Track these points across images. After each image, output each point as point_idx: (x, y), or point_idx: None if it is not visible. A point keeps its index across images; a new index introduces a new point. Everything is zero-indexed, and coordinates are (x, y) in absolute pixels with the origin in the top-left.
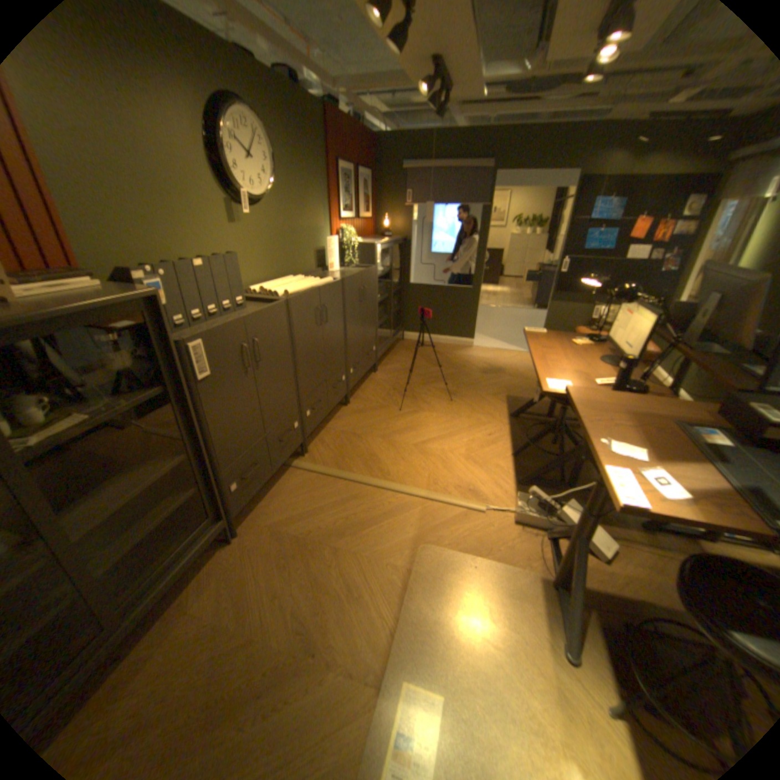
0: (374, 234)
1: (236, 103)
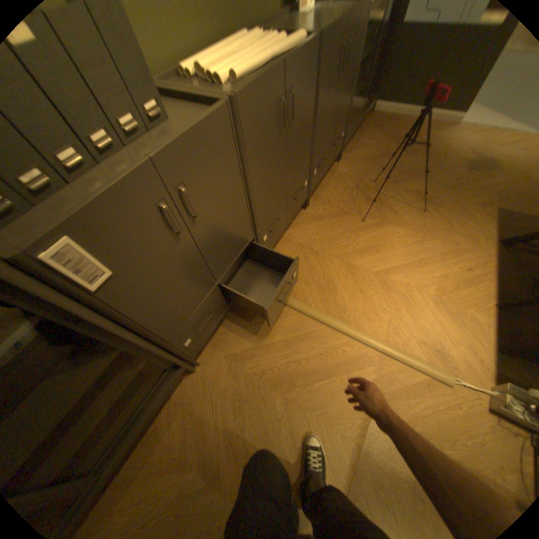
0: None
1: None
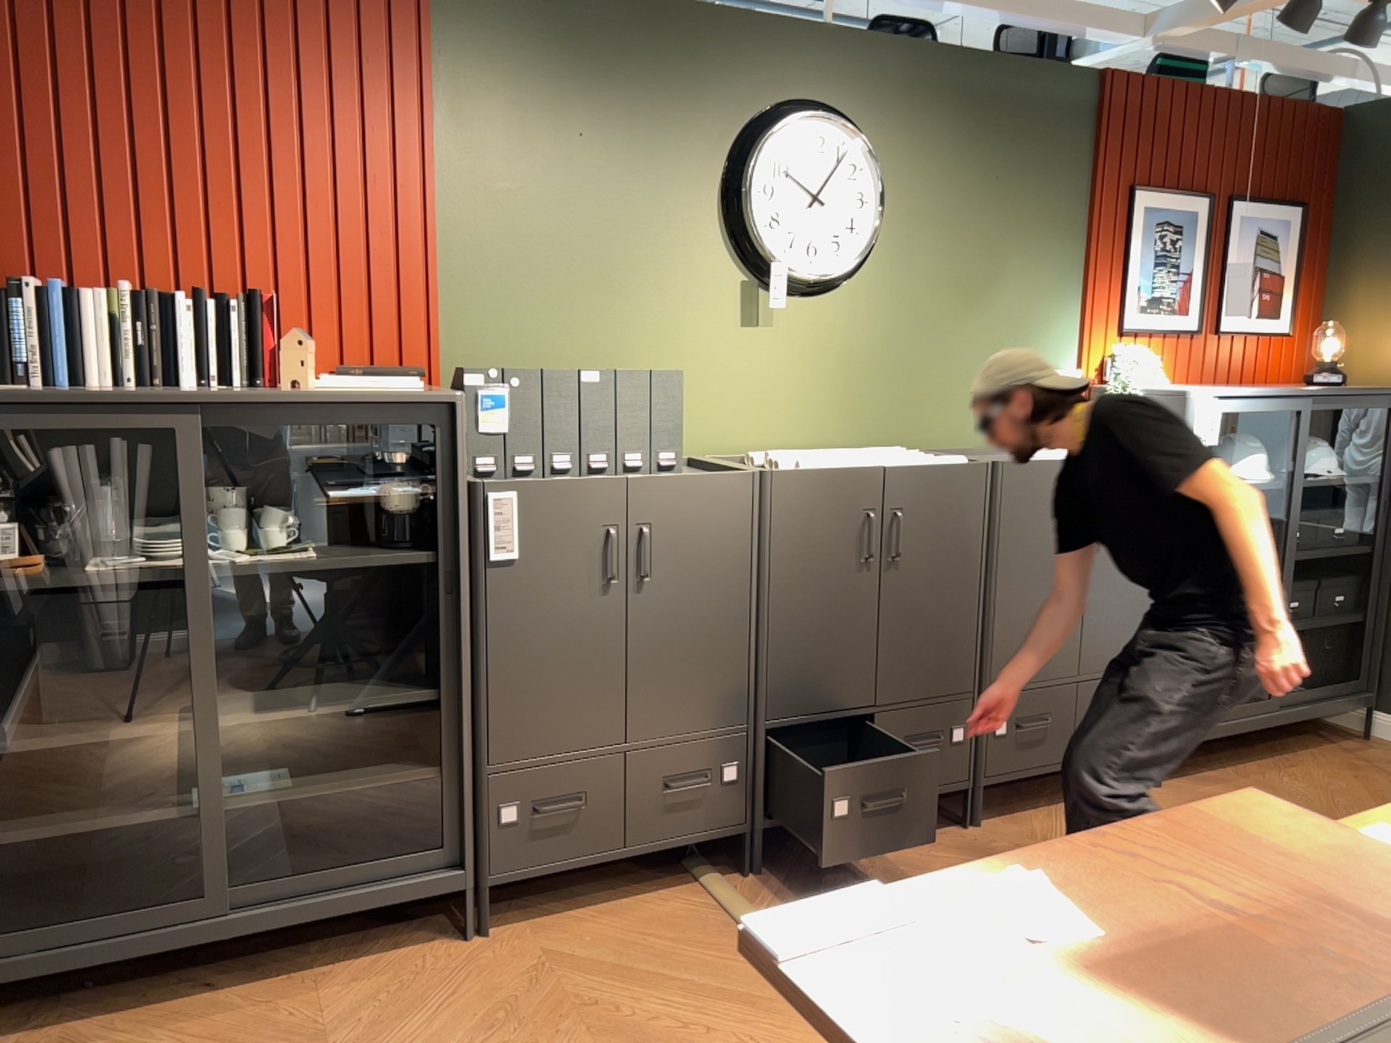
0: (1298, 380)
1: (799, 118)
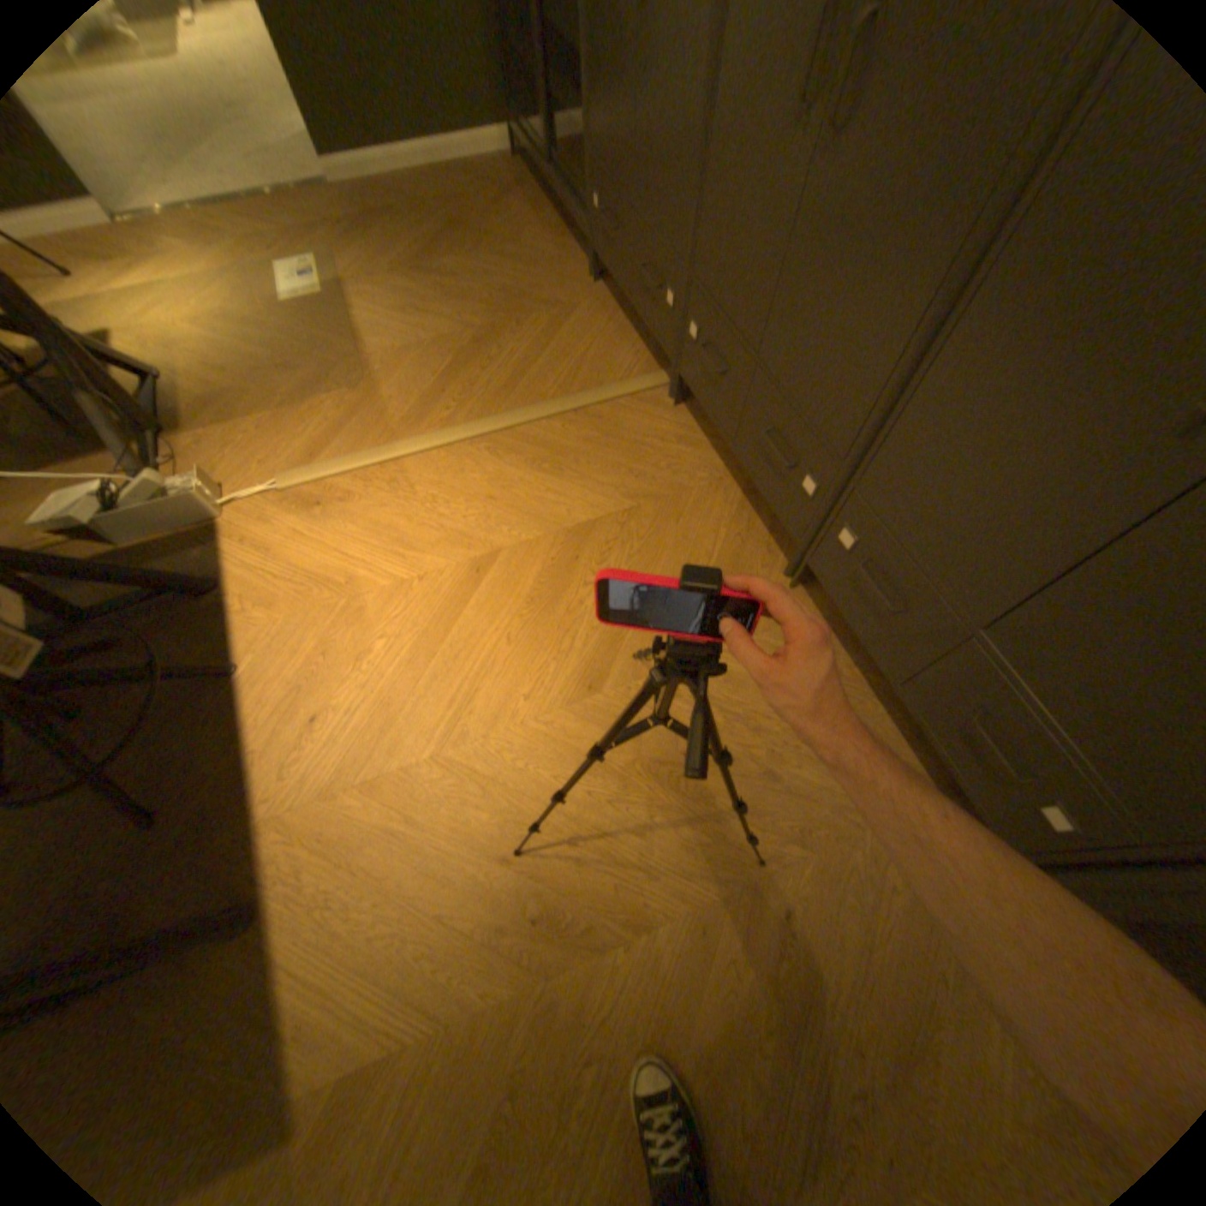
0: None
1: None
